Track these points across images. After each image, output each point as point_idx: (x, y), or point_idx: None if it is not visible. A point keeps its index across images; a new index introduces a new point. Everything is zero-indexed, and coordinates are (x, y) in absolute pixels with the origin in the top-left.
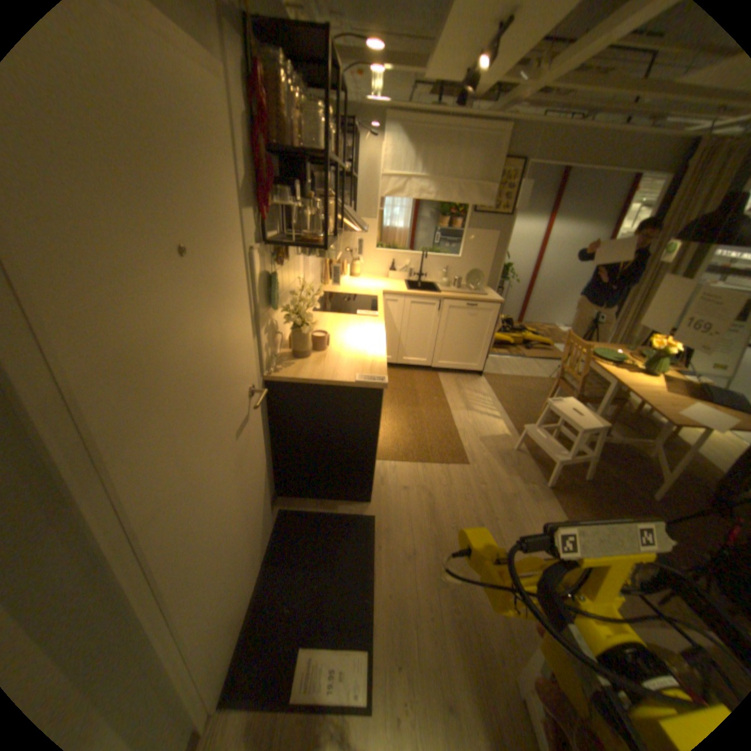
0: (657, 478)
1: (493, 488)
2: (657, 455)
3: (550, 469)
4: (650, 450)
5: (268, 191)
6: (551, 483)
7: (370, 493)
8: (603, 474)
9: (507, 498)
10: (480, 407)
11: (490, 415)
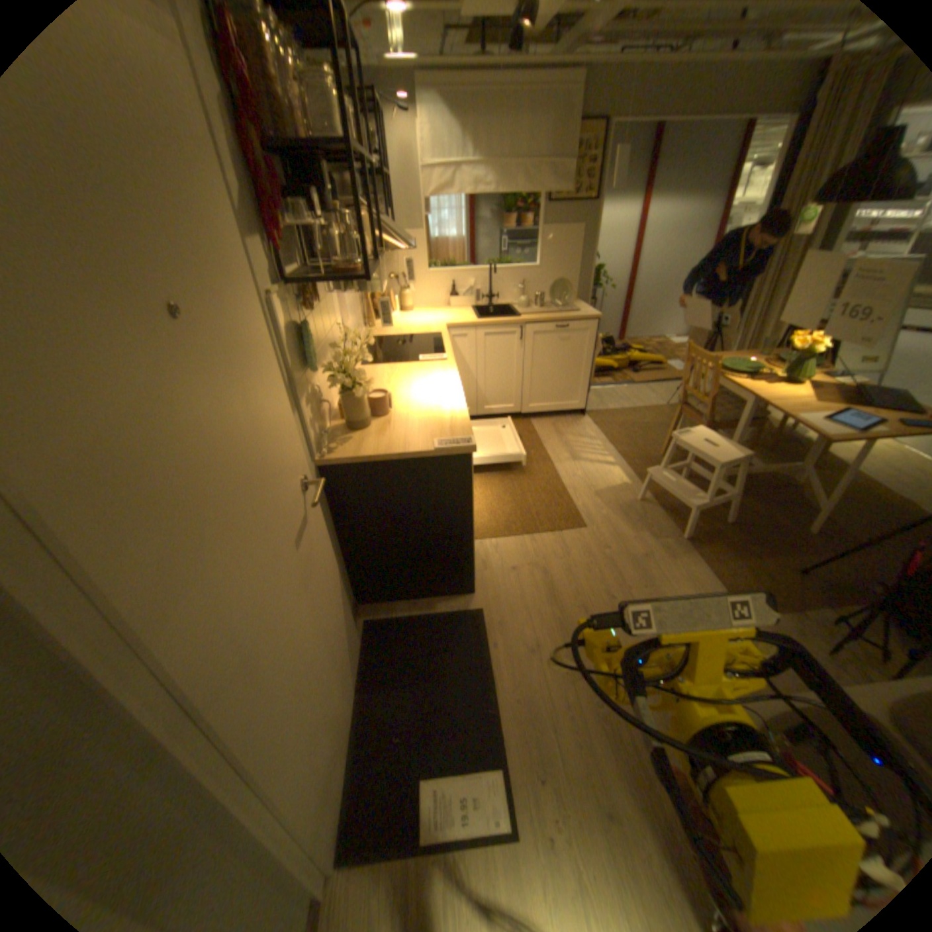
0: (810, 507)
1: (619, 551)
2: (807, 479)
3: (683, 517)
4: (799, 475)
5: (274, 207)
6: (688, 533)
7: (472, 582)
8: (748, 512)
9: (638, 560)
10: (589, 454)
11: (602, 462)
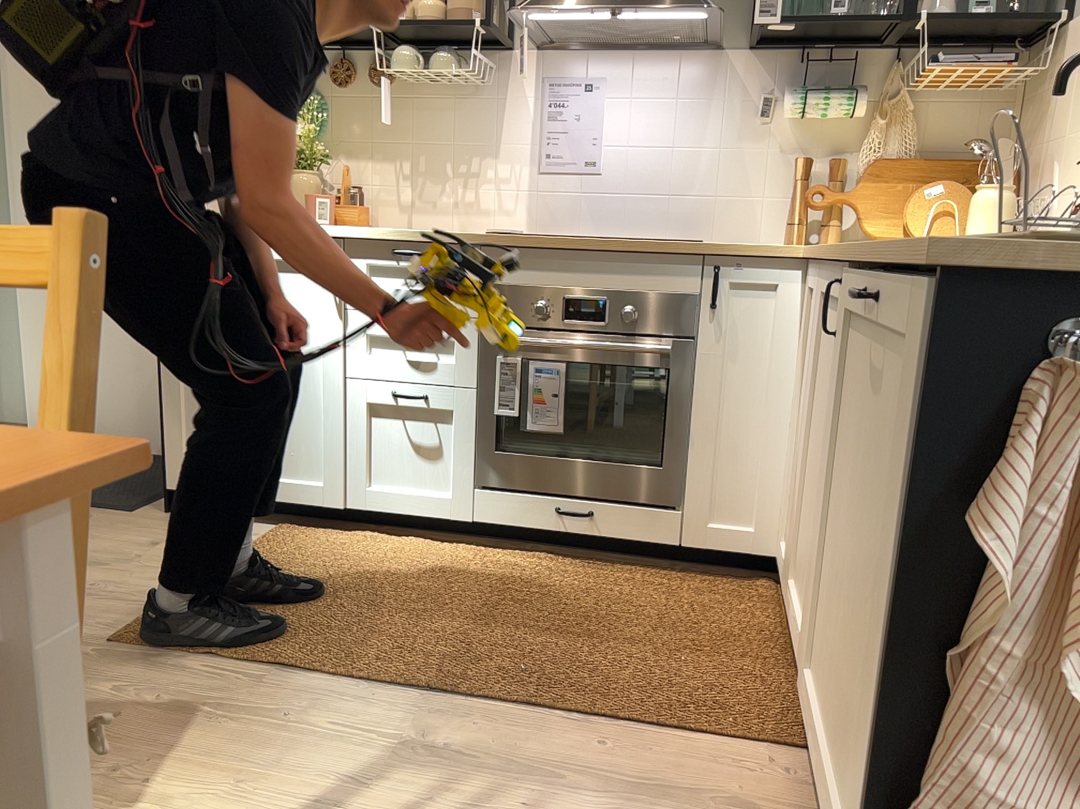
0: None
1: None
2: None
3: None
4: None
5: None
6: None
7: (166, 487)
8: None
9: None
10: None
11: None
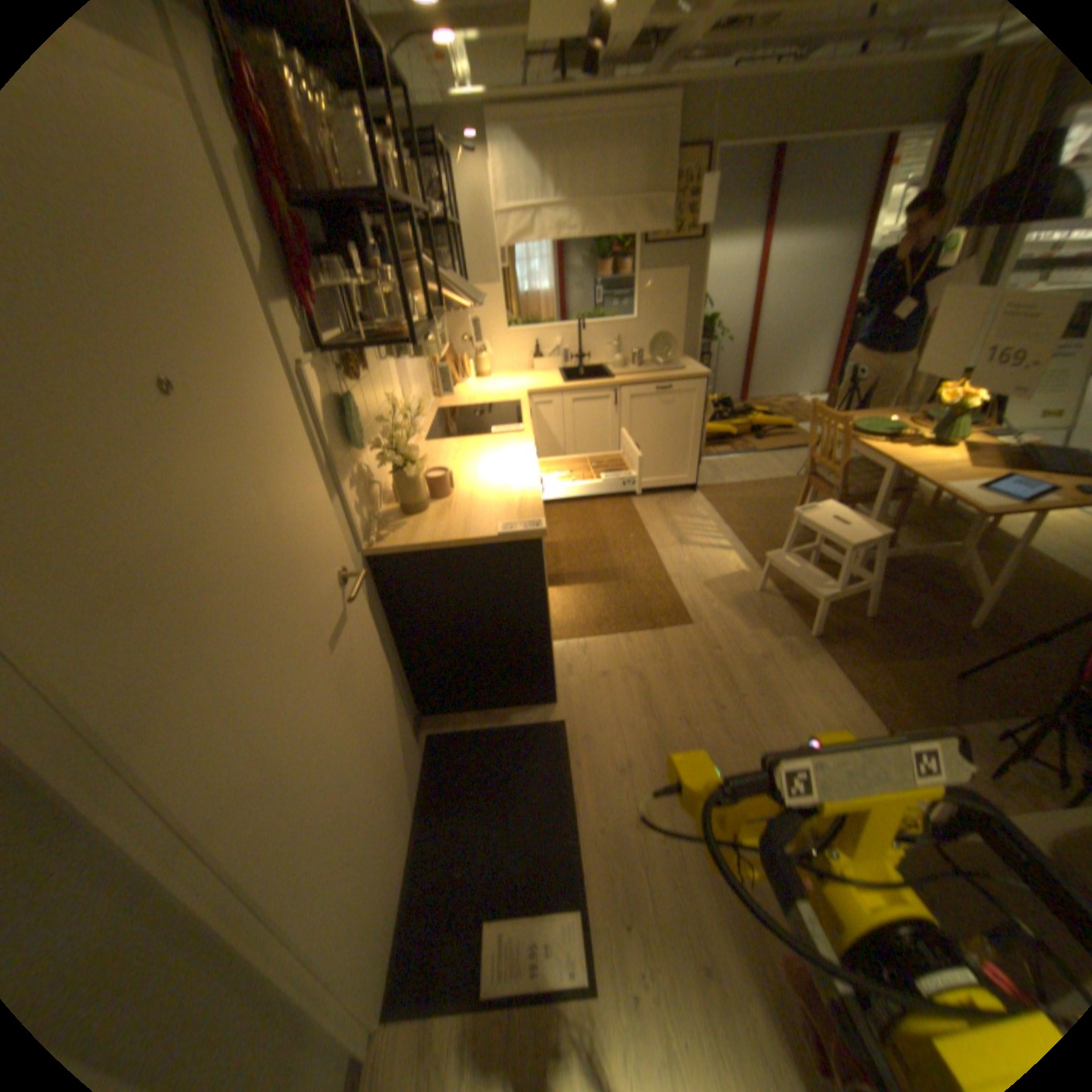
0: (972, 596)
1: (732, 652)
2: (968, 561)
3: (812, 610)
4: (959, 557)
5: (305, 268)
6: (816, 629)
7: (553, 689)
8: (892, 603)
9: (754, 663)
10: (699, 536)
11: (714, 546)
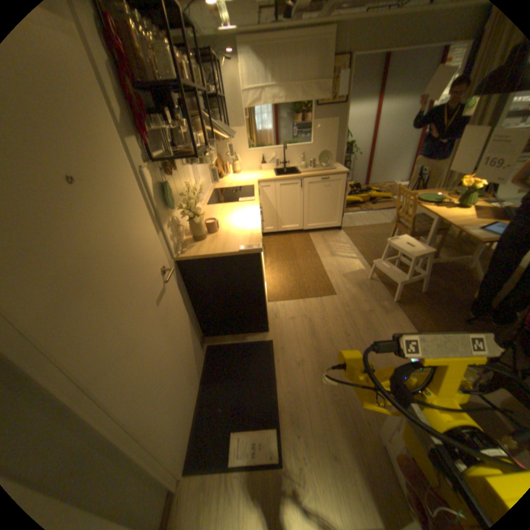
0: (476, 282)
1: (354, 308)
2: (475, 265)
3: (395, 289)
4: (470, 263)
5: (142, 121)
6: (396, 298)
7: (267, 325)
8: (435, 286)
9: (365, 314)
10: (341, 252)
11: (348, 257)
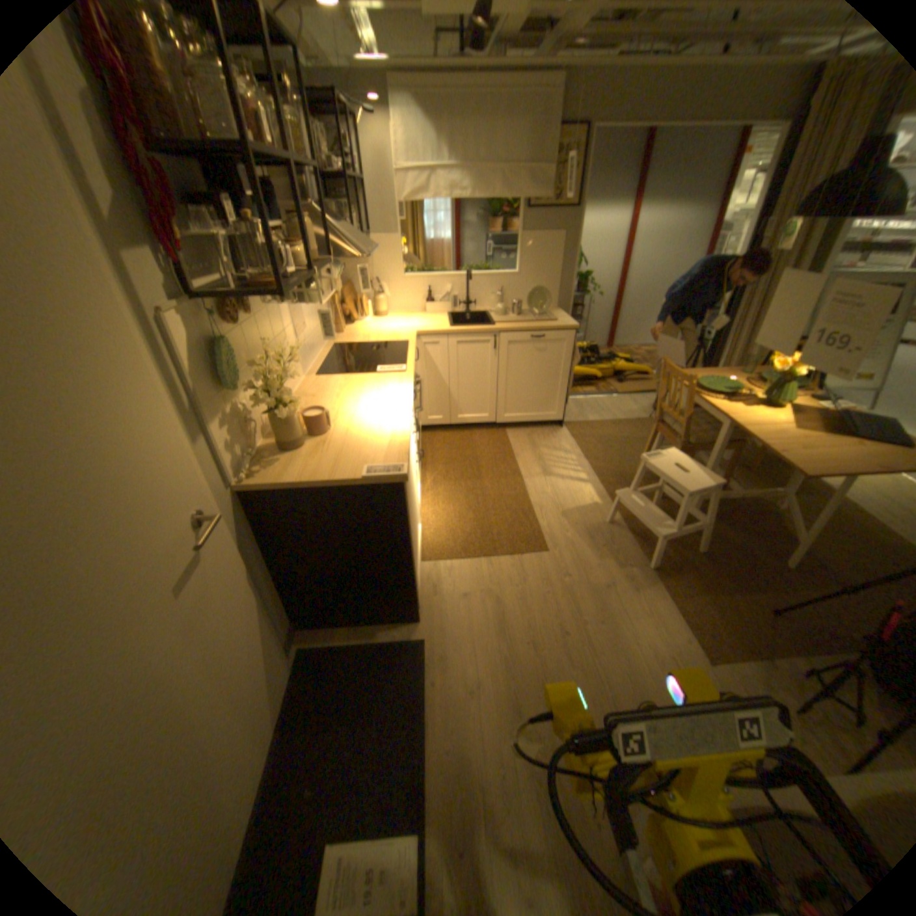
0: (792, 536)
1: (580, 579)
2: (790, 504)
3: (653, 543)
4: (782, 499)
5: (170, 217)
6: (656, 561)
7: (417, 610)
8: (723, 540)
9: (599, 591)
10: (562, 468)
11: (574, 478)
